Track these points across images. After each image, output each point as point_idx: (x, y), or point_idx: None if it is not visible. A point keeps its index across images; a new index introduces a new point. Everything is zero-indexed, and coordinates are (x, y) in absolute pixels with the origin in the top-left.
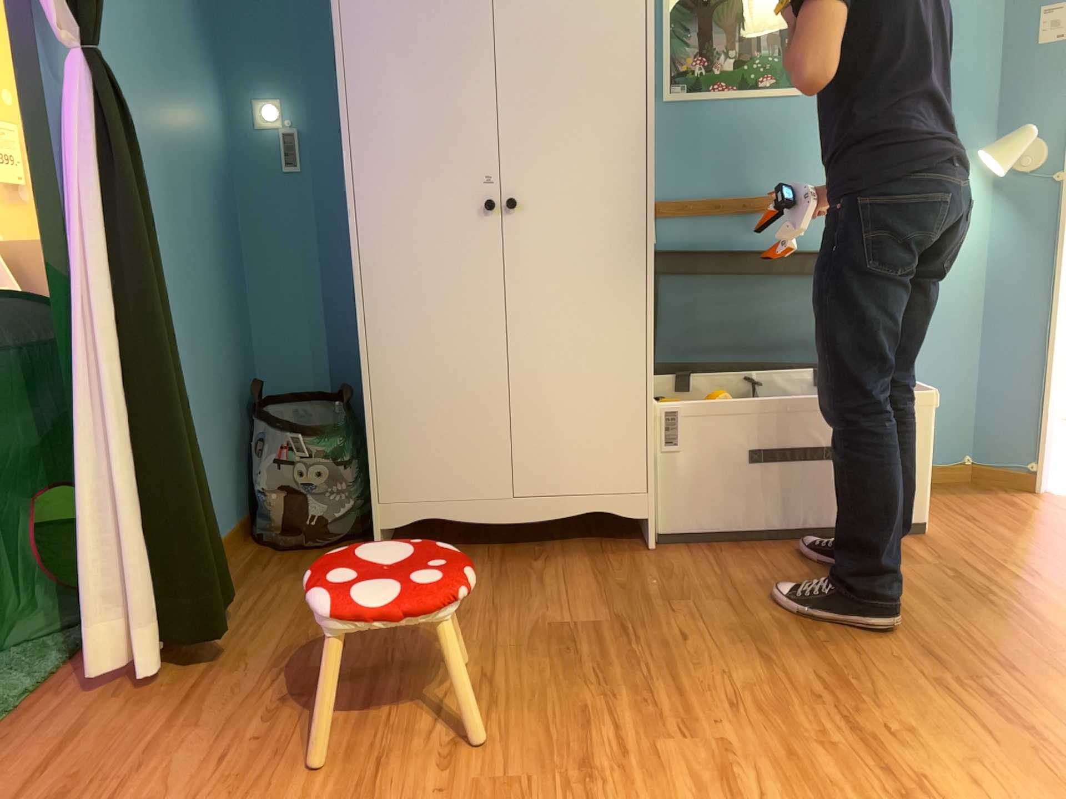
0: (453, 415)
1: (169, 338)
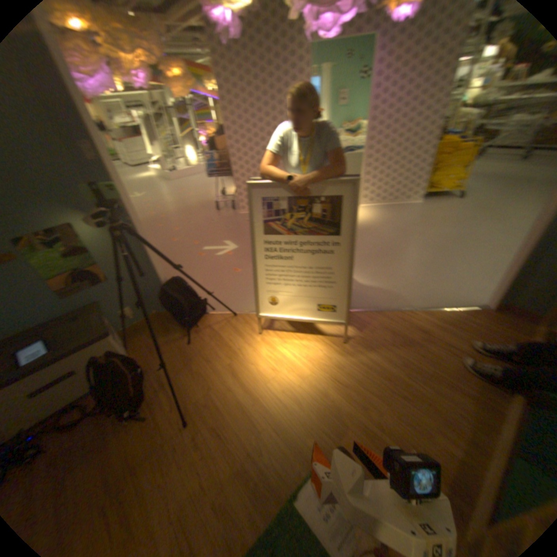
0: None
1: None
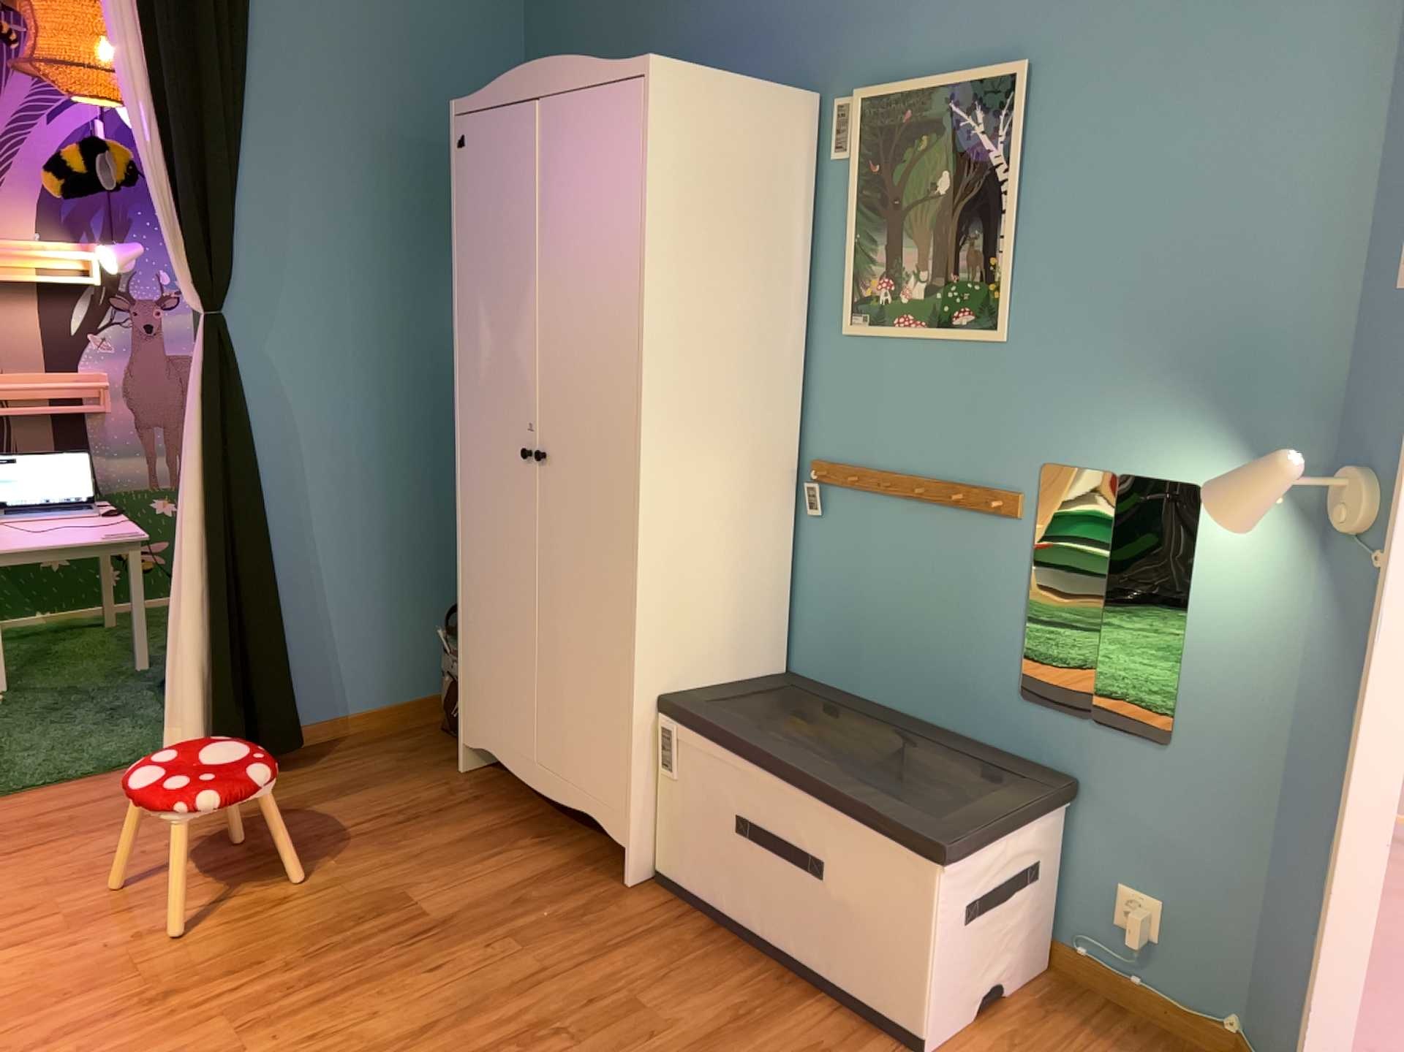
0: (504, 659)
1: (261, 530)
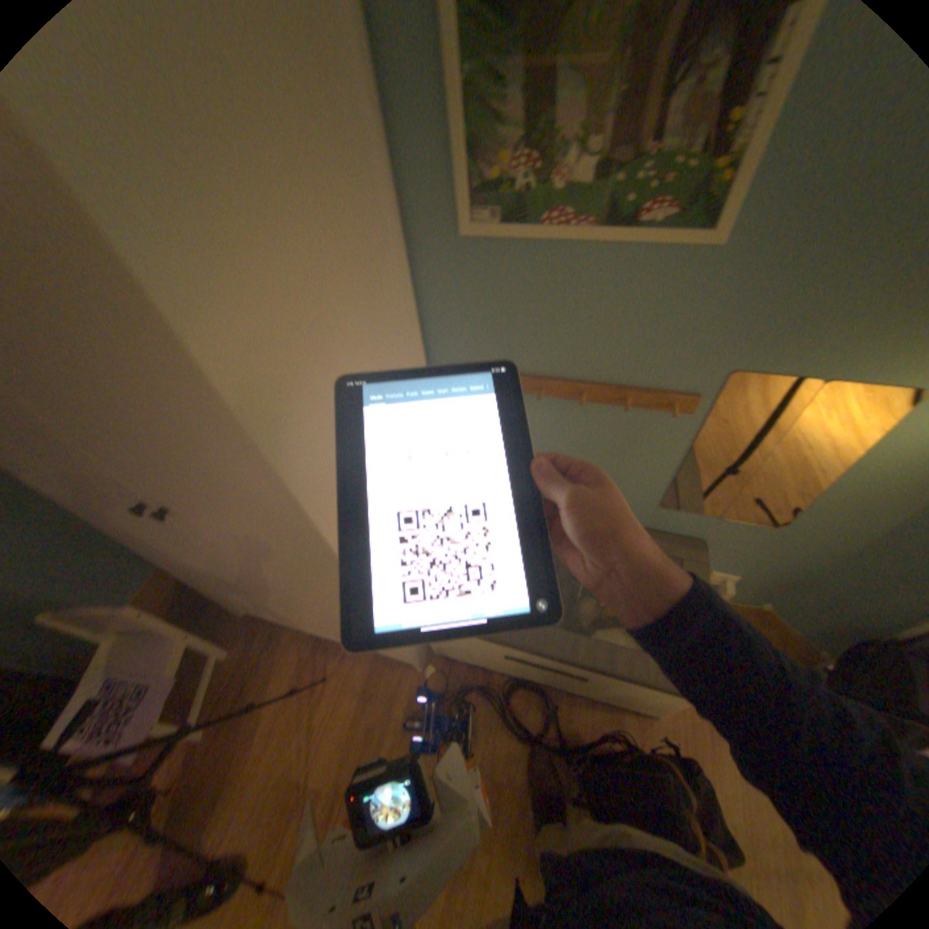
0: (243, 593)
1: None
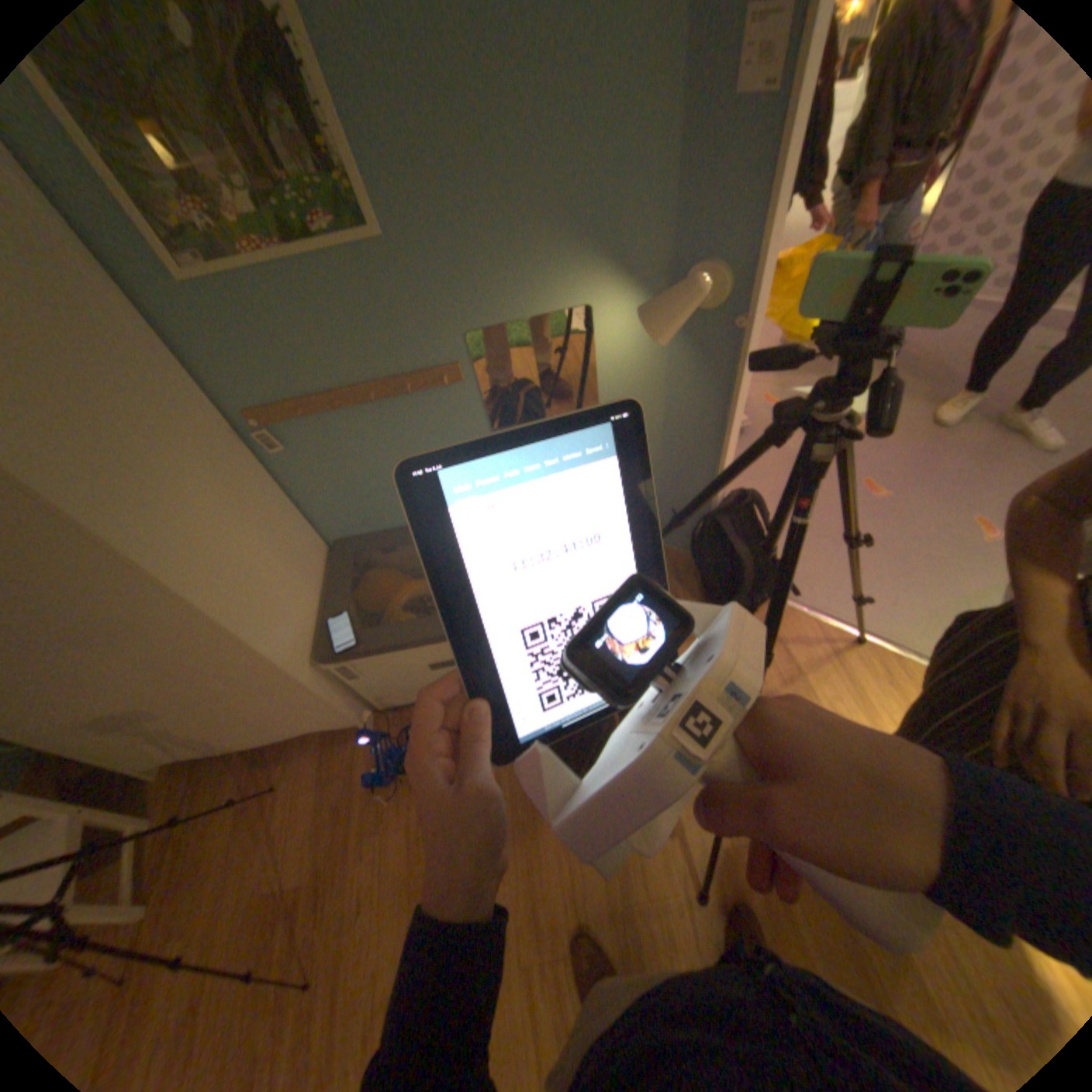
0: (126, 728)
1: None
